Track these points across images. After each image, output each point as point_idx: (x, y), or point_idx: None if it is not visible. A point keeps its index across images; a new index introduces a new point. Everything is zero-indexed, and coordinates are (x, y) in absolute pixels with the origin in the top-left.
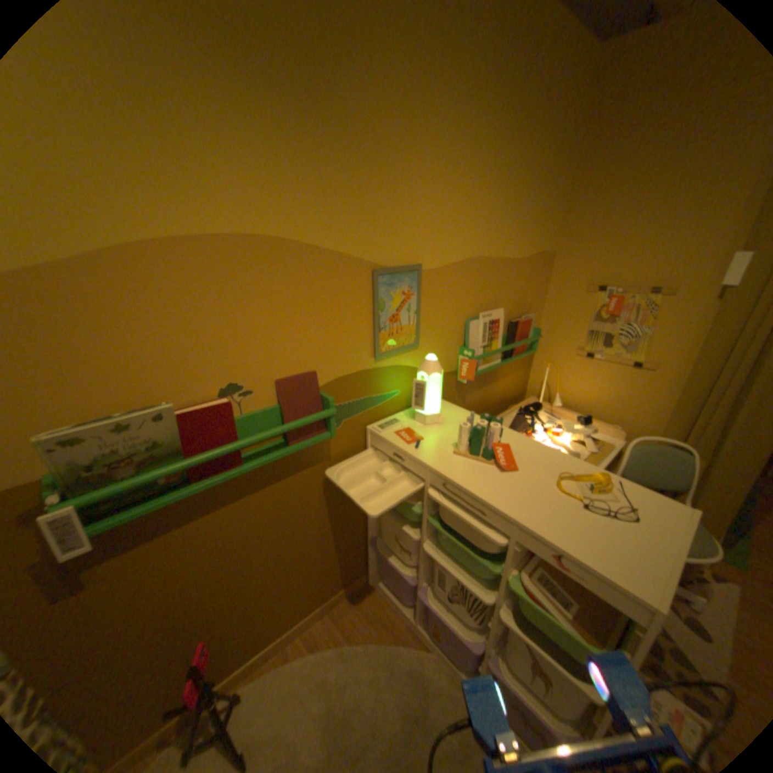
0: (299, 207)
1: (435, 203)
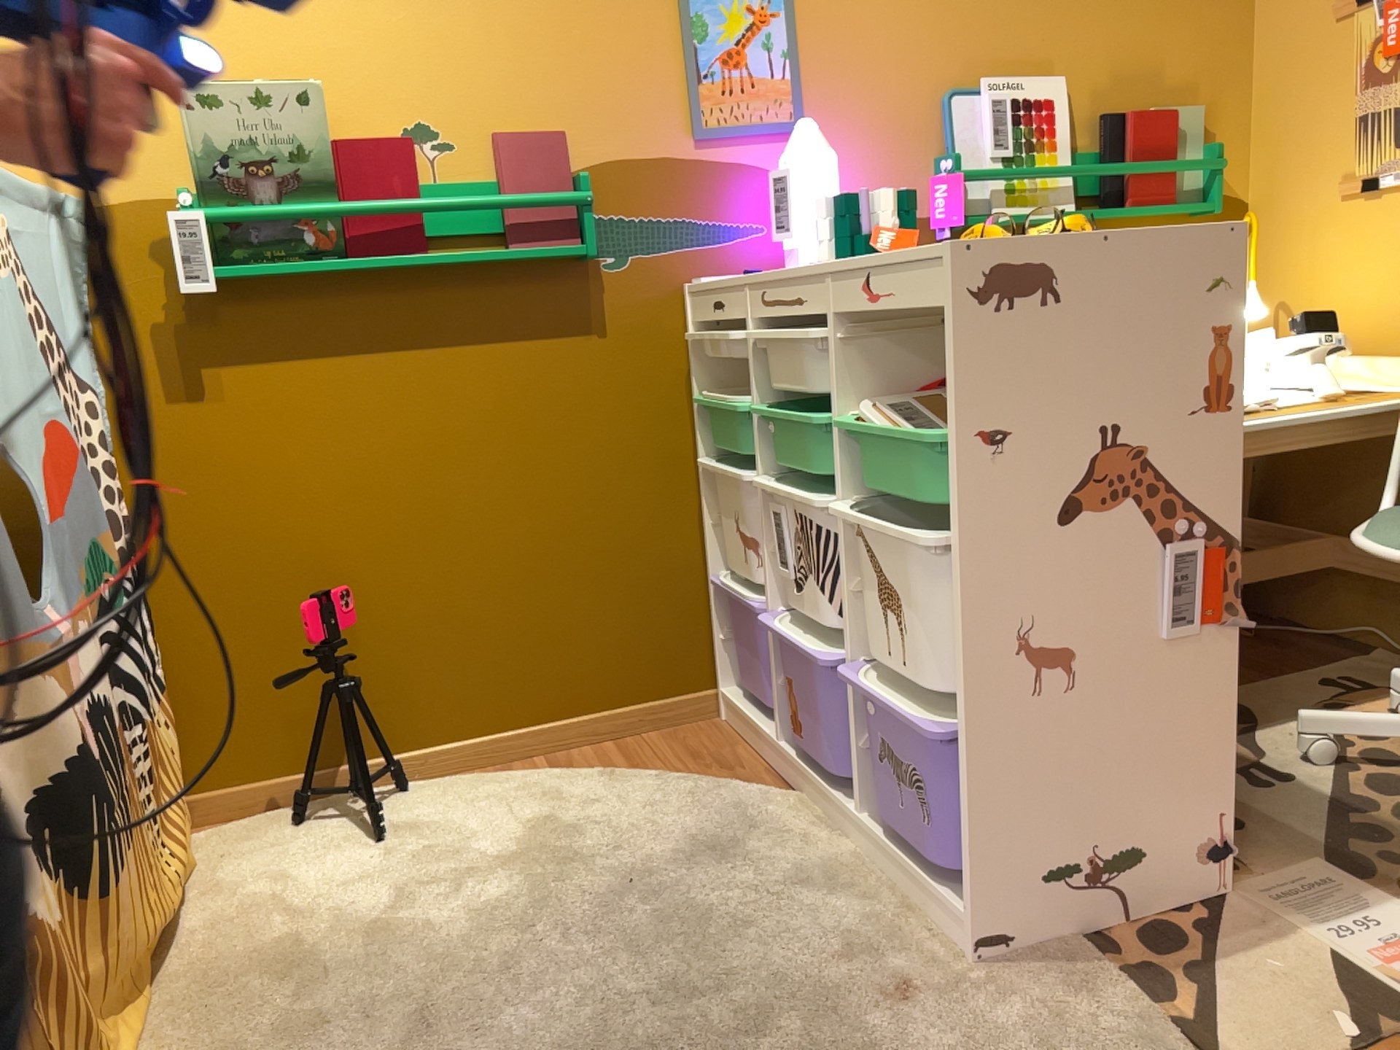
0: None
1: None
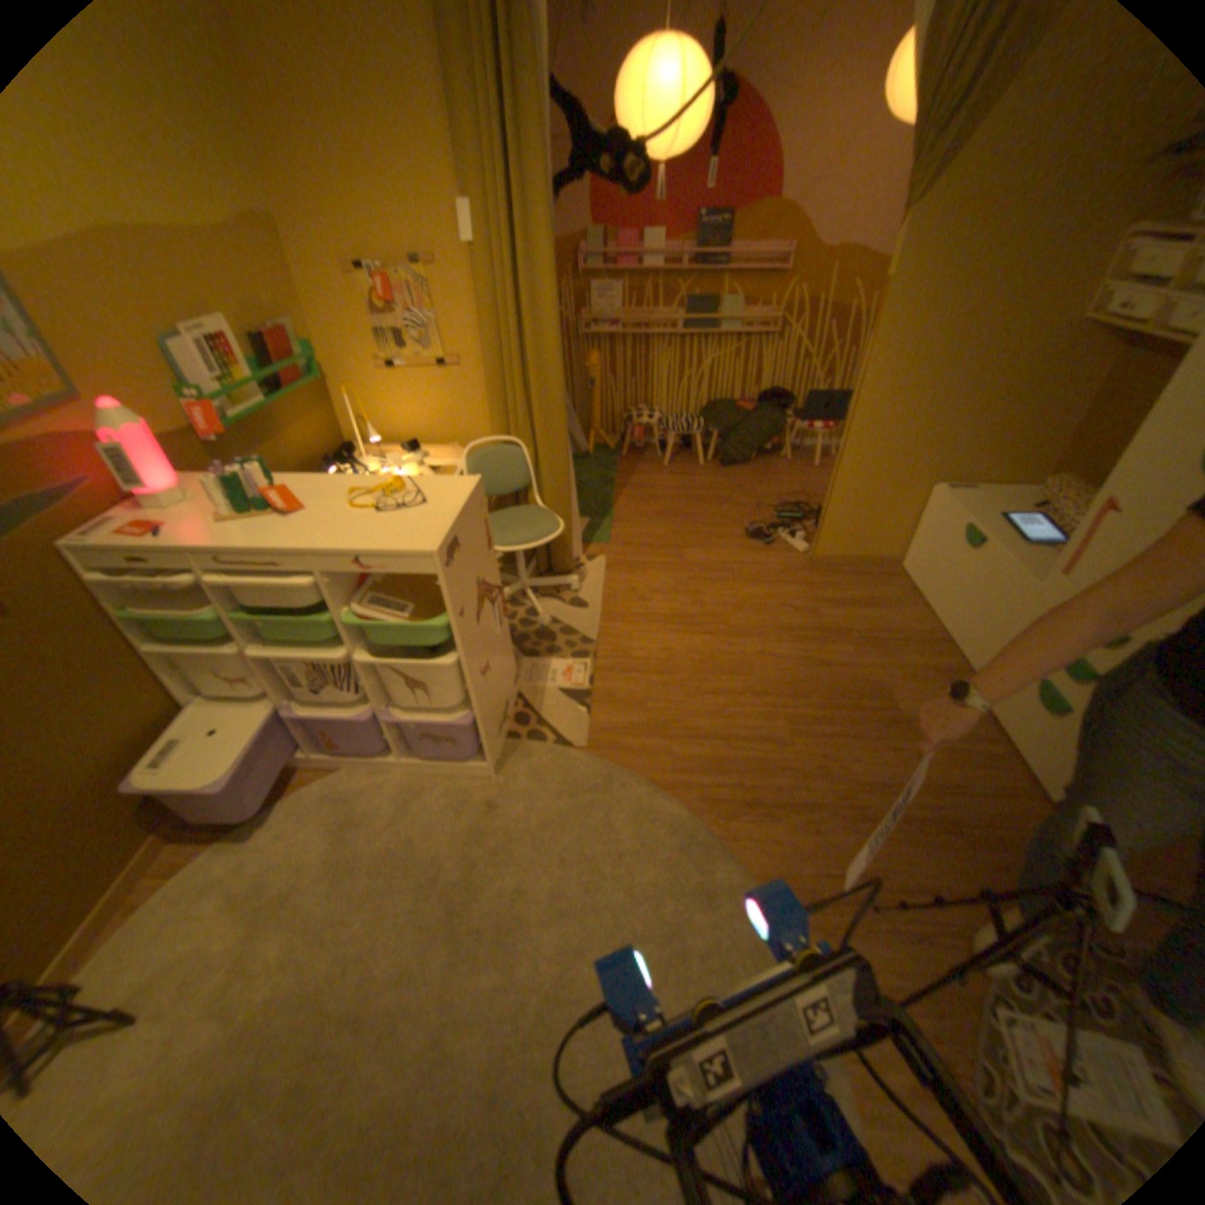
0: None
1: None
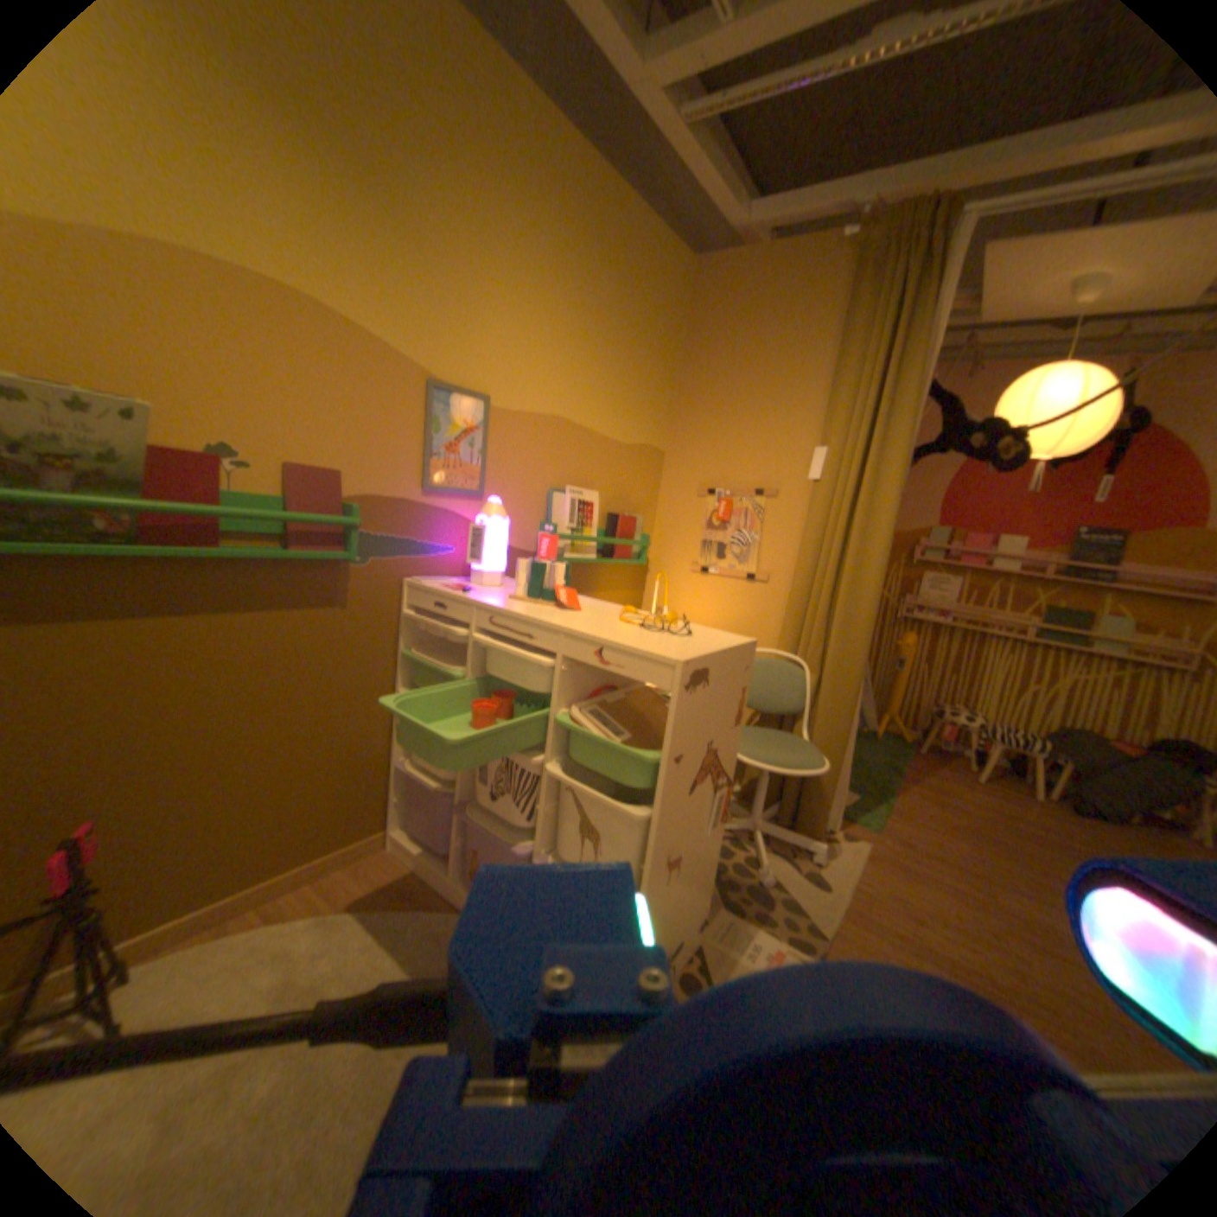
0: (346, 281)
1: (510, 339)
